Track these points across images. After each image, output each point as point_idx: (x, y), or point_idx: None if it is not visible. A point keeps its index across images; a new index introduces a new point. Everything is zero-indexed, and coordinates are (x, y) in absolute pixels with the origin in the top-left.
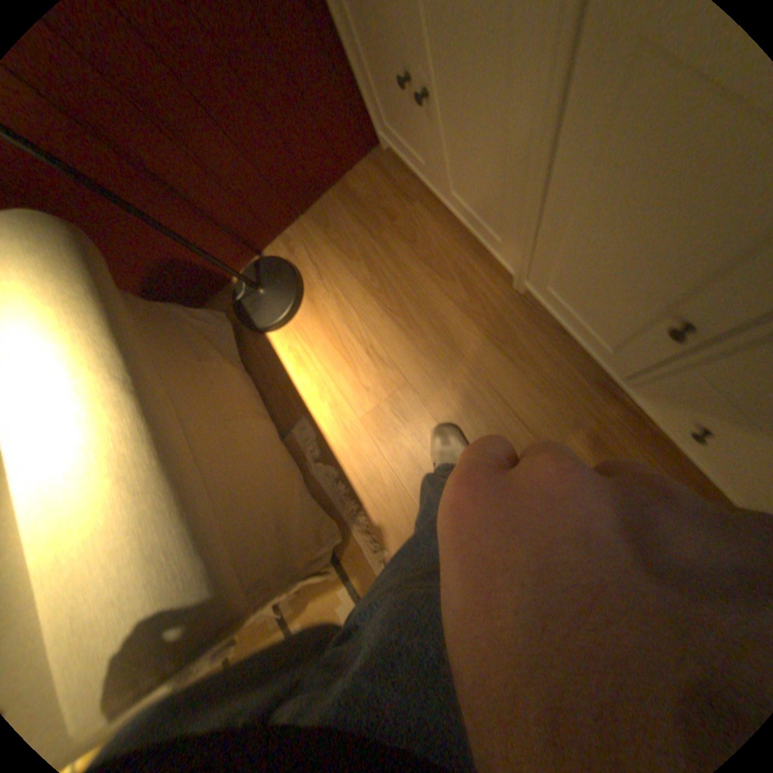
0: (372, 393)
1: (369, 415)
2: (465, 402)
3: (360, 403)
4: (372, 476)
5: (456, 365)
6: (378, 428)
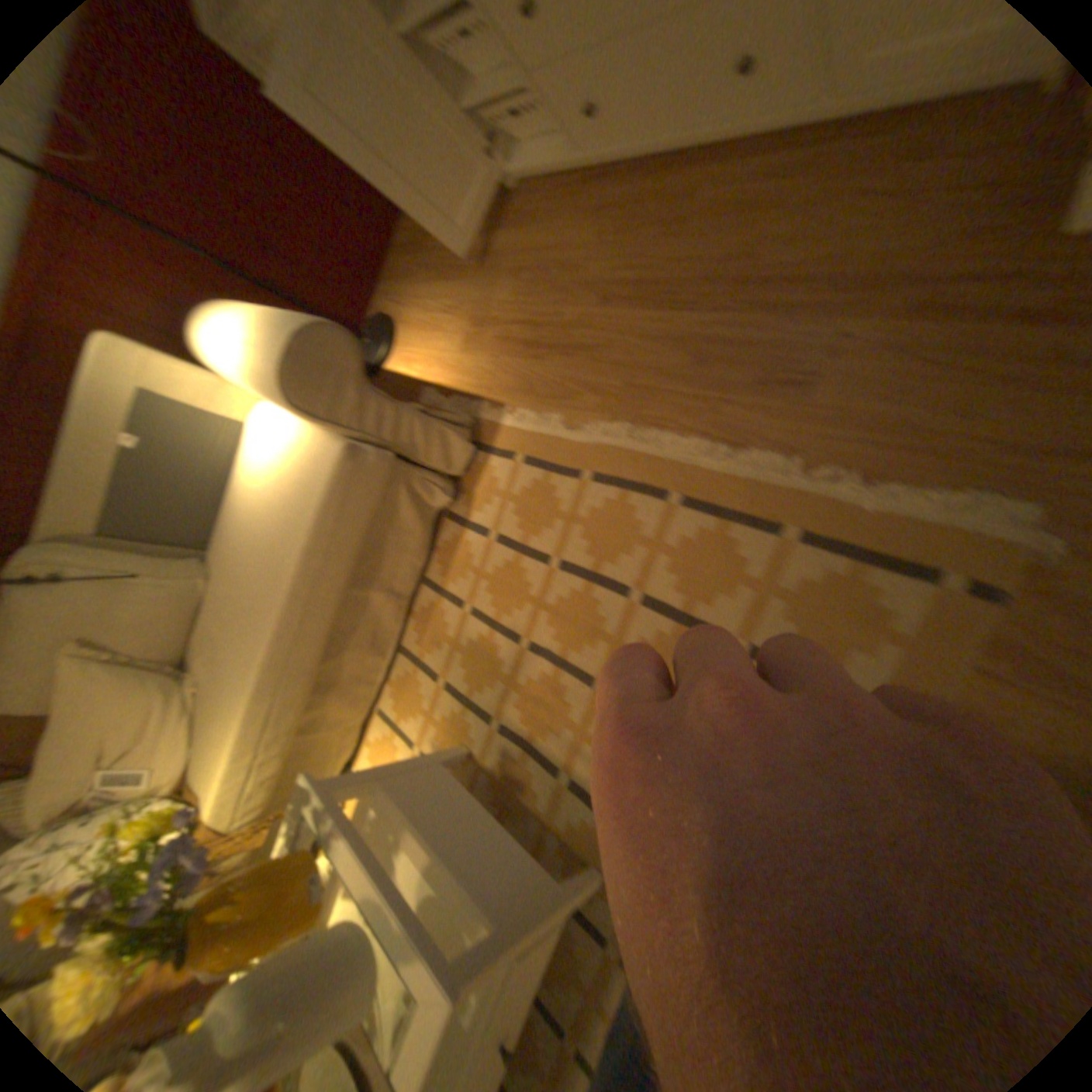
0: (455, 331)
1: (459, 345)
2: (509, 275)
3: (450, 344)
4: (476, 375)
5: (494, 262)
6: (467, 346)
